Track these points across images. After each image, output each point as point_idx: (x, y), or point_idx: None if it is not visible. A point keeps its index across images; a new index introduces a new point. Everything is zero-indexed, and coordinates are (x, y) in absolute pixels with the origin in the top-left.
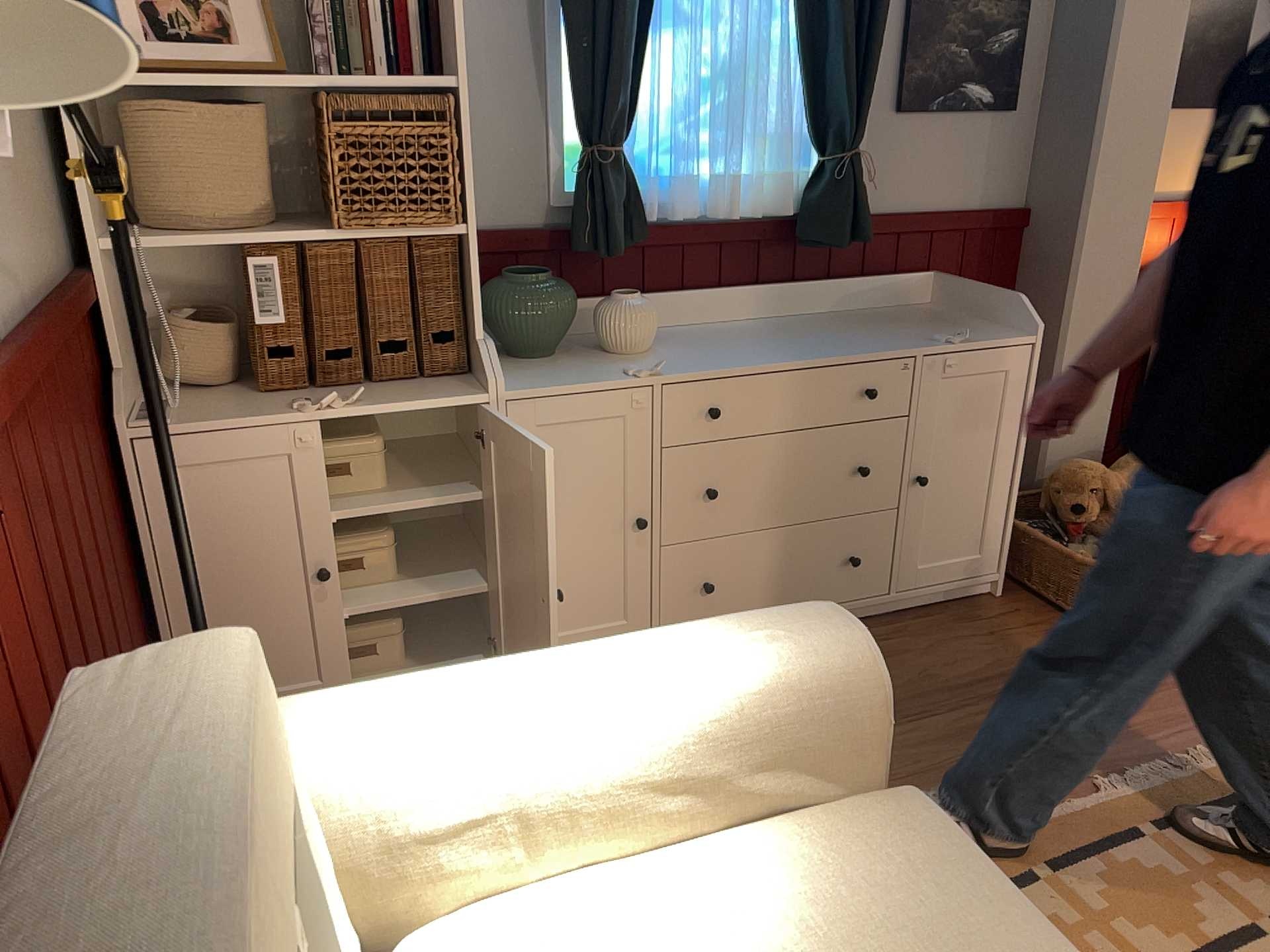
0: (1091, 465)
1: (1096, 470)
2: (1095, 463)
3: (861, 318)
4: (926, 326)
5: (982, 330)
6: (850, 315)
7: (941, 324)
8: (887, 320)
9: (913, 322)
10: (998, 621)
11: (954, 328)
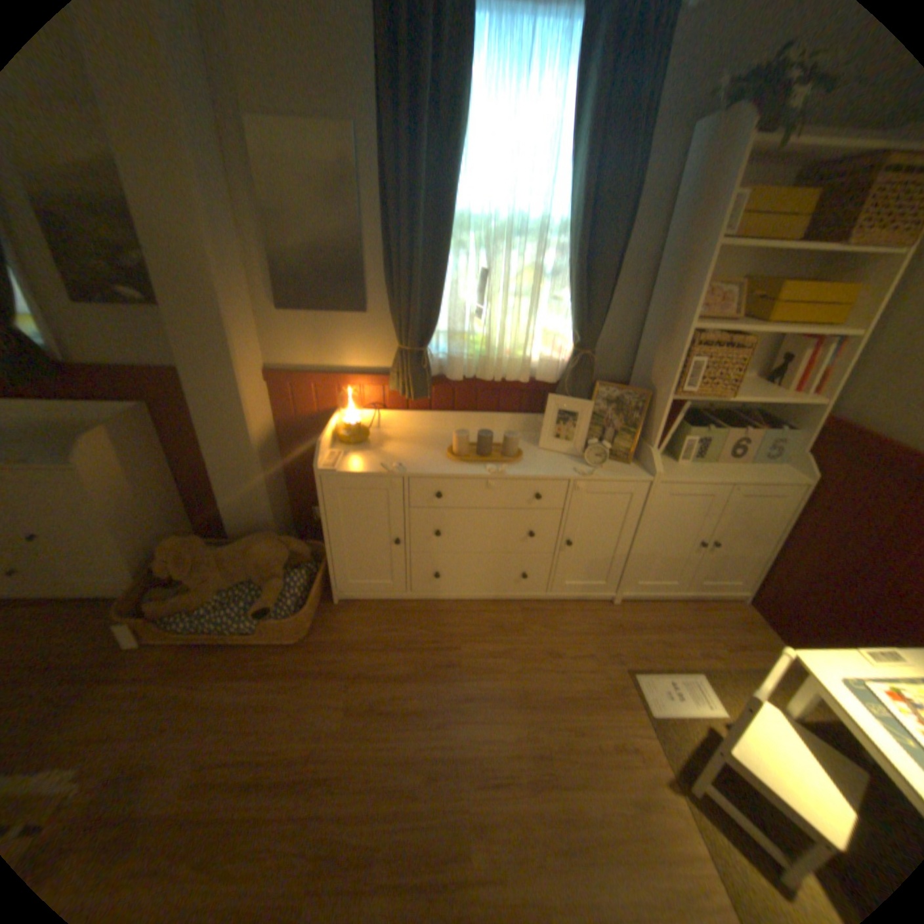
0: (175, 545)
1: (175, 549)
2: (186, 544)
3: (65, 430)
4: (63, 445)
5: (70, 455)
6: (73, 426)
7: (75, 444)
8: (68, 435)
9: (72, 439)
10: (106, 624)
11: (66, 450)
